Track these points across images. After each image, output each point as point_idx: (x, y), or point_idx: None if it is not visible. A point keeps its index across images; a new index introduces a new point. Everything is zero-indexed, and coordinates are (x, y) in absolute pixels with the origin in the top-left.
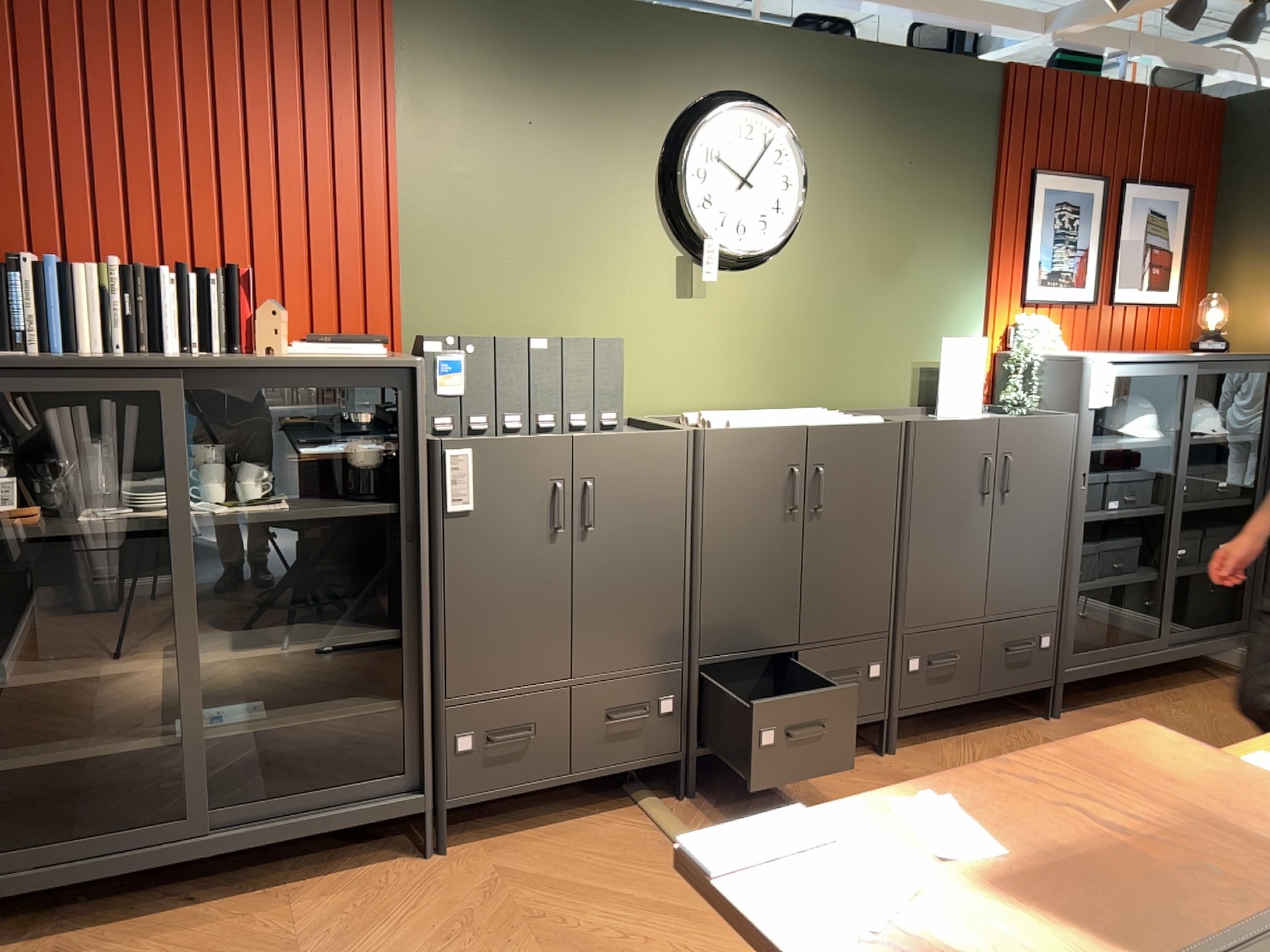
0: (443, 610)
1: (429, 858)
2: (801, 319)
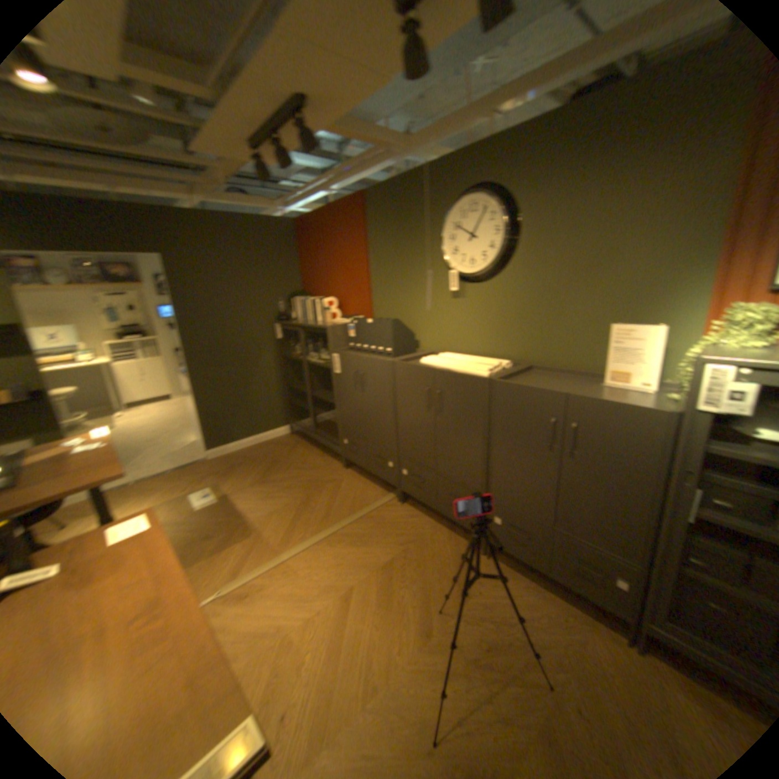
0: (338, 401)
1: (342, 468)
2: (516, 308)
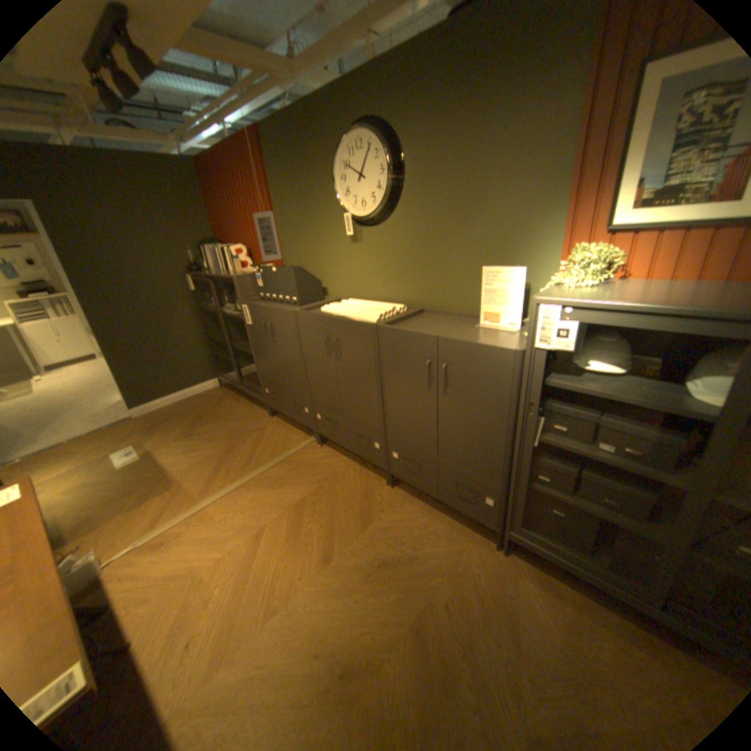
0: (255, 352)
1: (268, 416)
2: (407, 252)
